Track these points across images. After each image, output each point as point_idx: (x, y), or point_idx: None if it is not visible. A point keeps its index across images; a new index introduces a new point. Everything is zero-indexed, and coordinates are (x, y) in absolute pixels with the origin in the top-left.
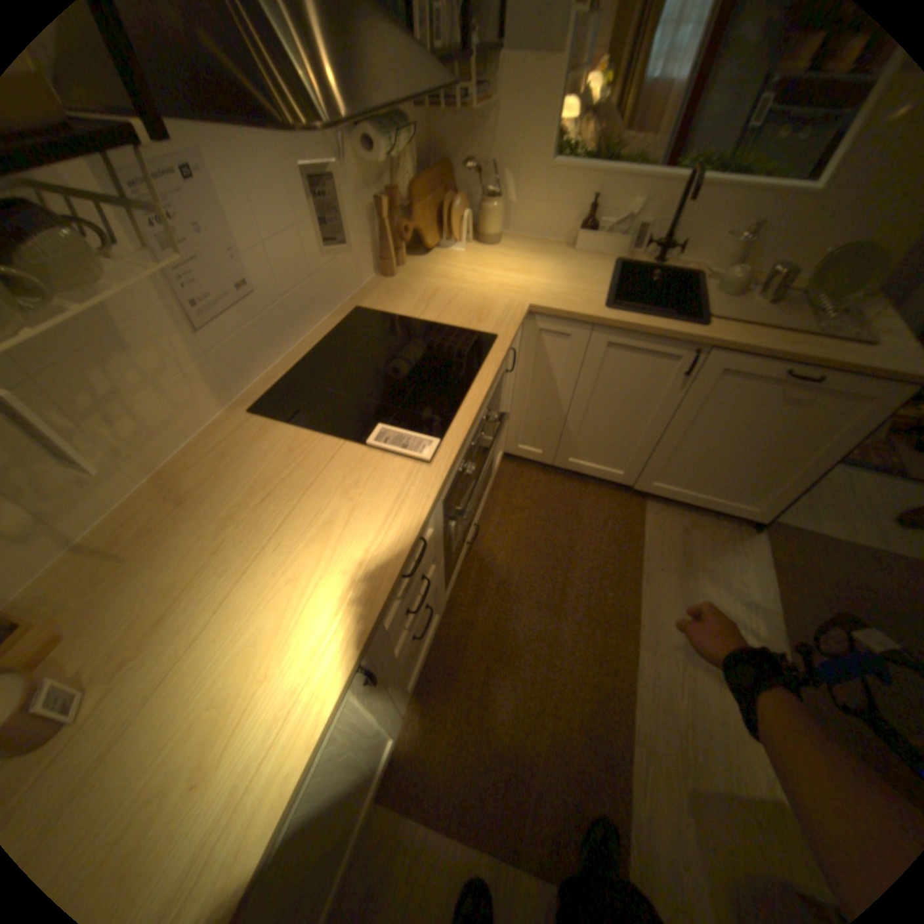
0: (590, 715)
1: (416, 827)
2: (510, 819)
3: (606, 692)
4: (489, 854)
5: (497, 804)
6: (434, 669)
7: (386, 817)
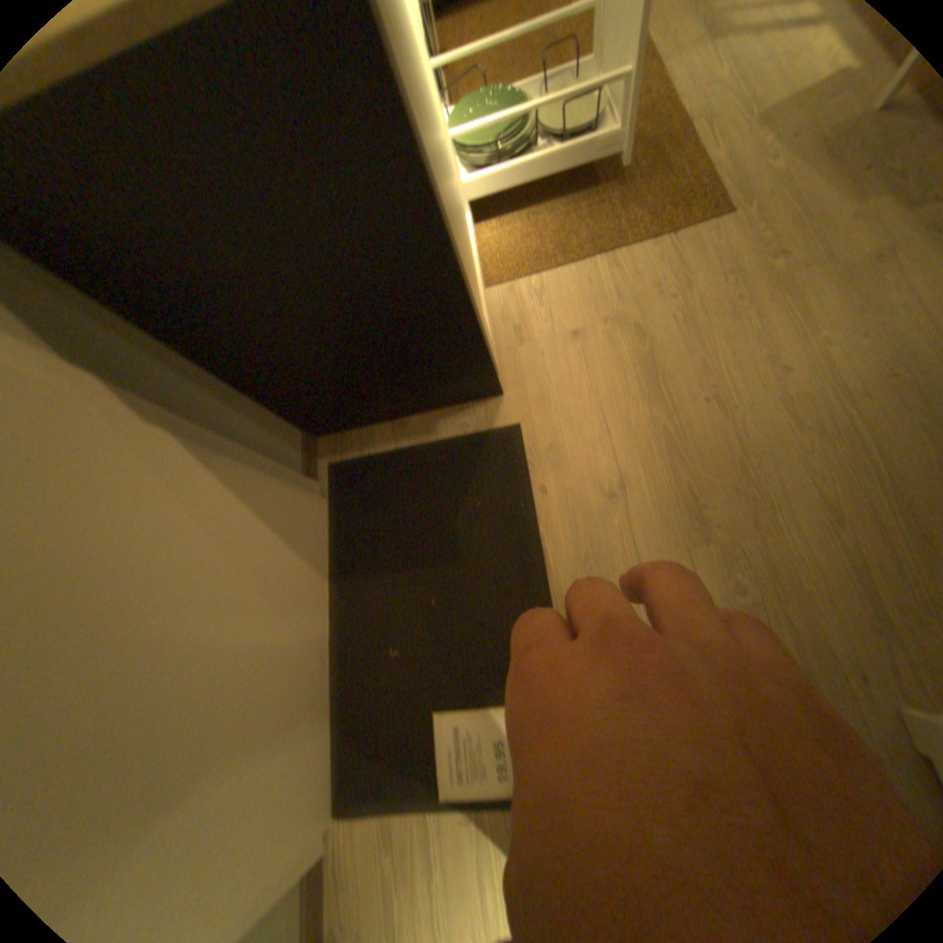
0: (640, 129)
1: (530, 276)
2: (606, 224)
3: (646, 107)
4: (601, 250)
5: (589, 224)
6: (478, 196)
7: (501, 287)
